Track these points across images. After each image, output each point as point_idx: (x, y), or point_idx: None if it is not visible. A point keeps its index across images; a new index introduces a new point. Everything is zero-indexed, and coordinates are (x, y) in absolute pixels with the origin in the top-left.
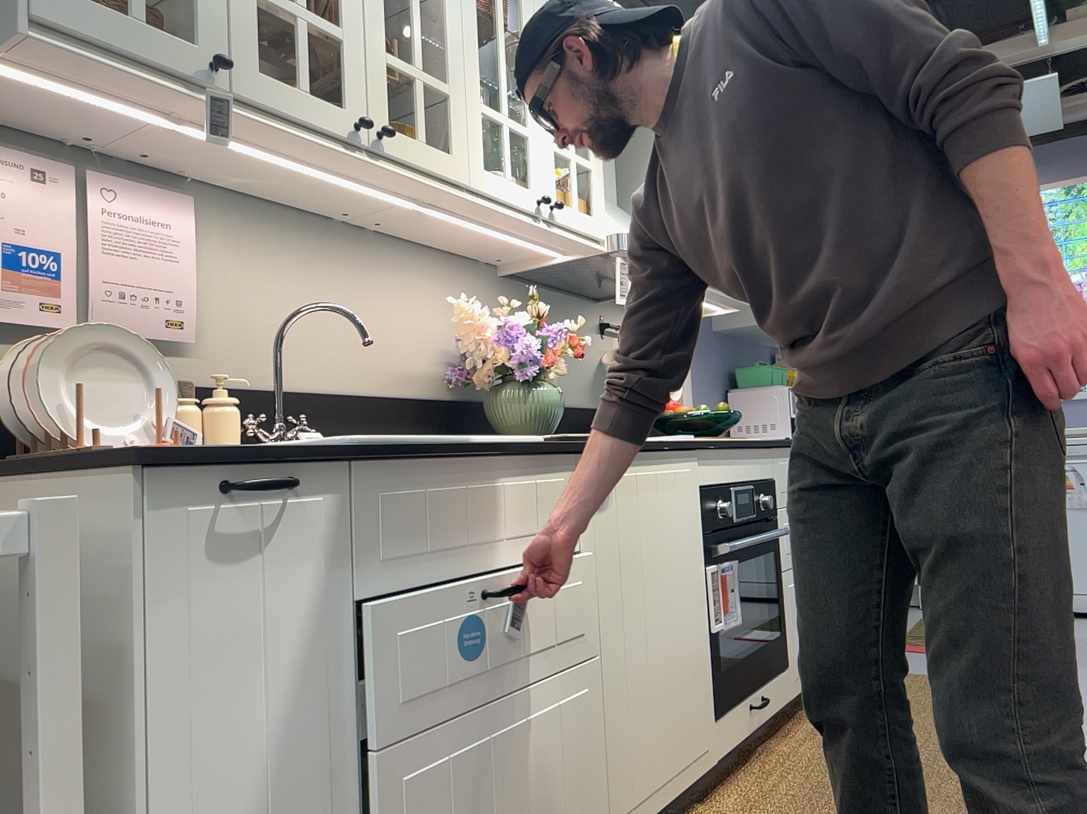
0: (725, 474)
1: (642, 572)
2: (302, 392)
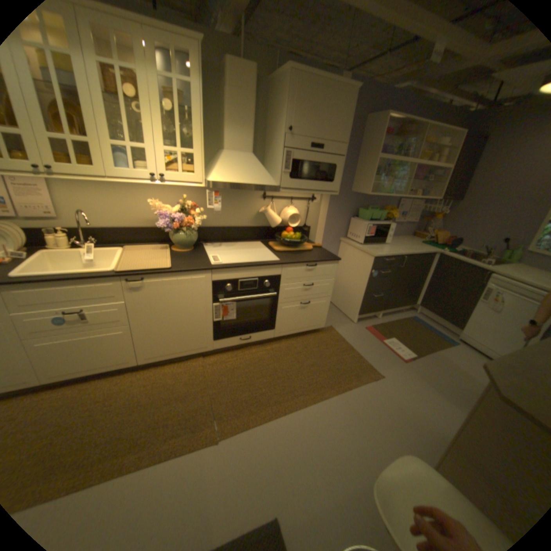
0: (234, 276)
1: (165, 306)
2: (103, 228)
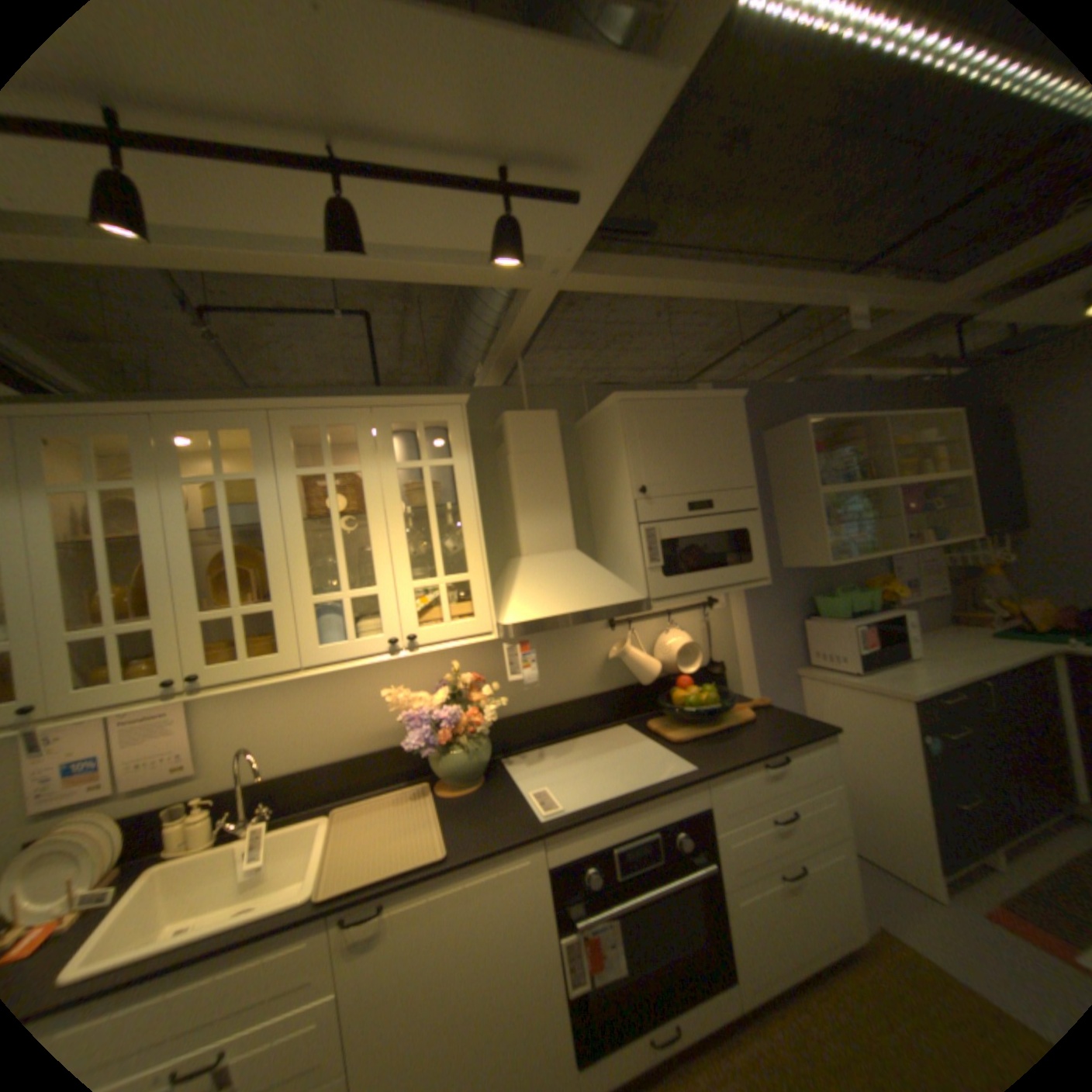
0: (601, 842)
1: (438, 981)
2: (287, 775)
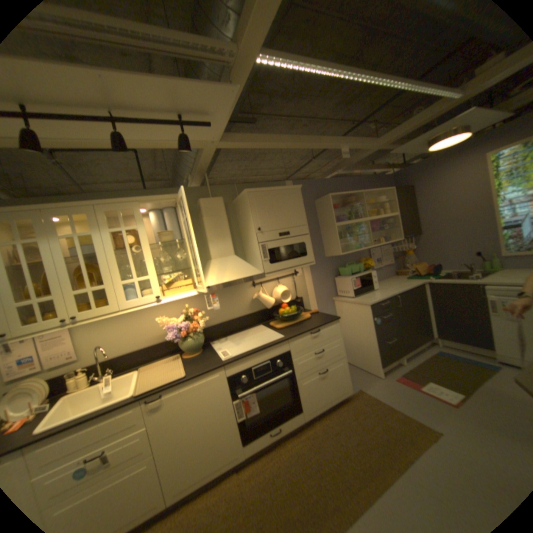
0: (246, 366)
1: (186, 421)
2: (118, 357)
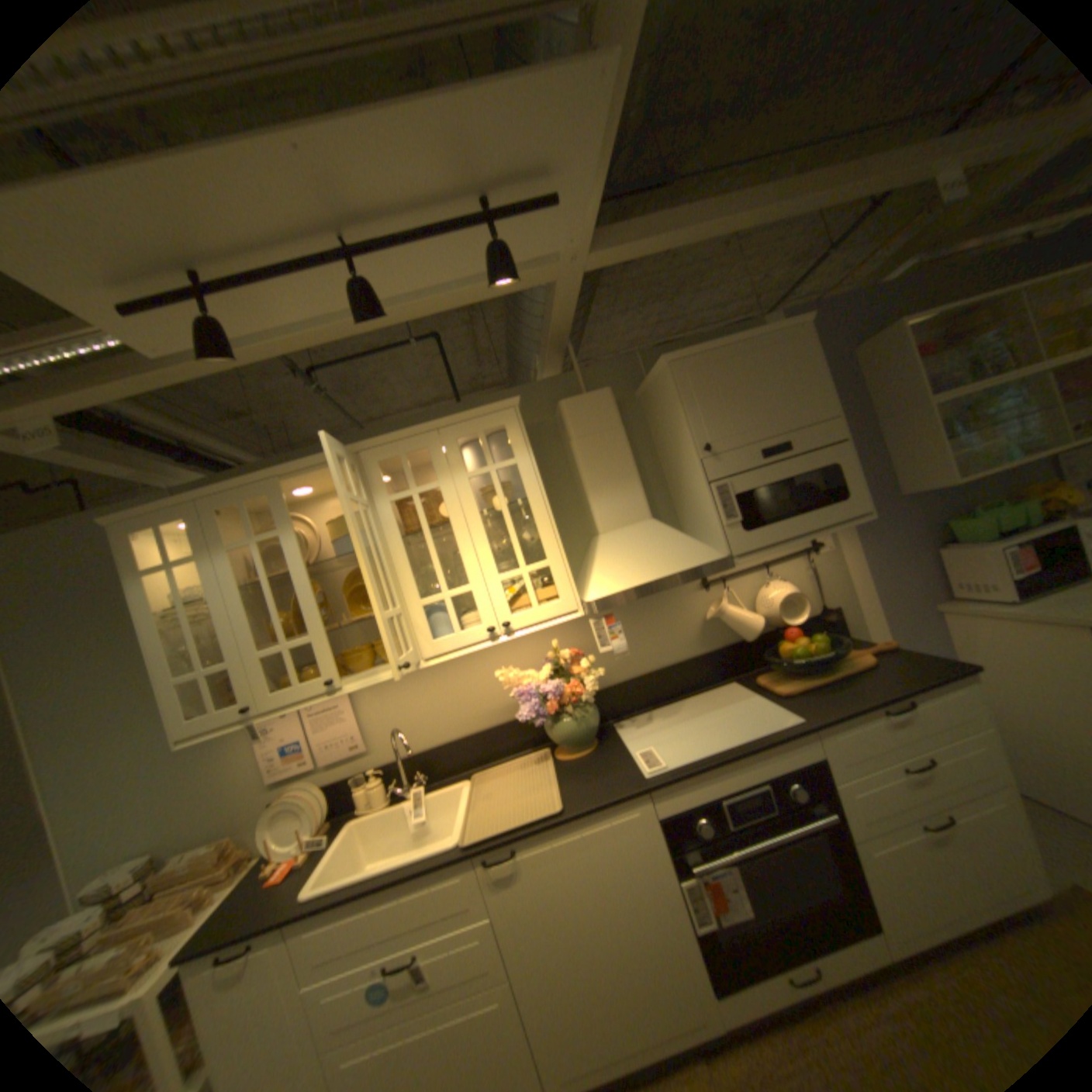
0: (707, 795)
1: (572, 914)
2: (433, 749)
